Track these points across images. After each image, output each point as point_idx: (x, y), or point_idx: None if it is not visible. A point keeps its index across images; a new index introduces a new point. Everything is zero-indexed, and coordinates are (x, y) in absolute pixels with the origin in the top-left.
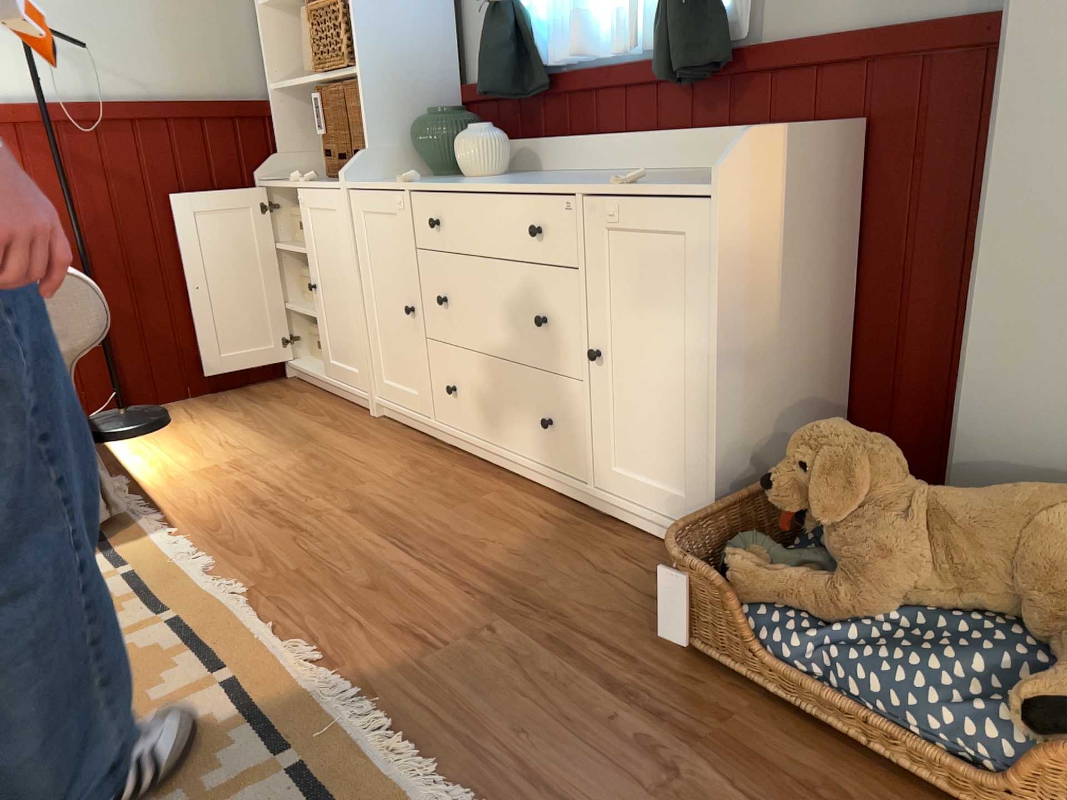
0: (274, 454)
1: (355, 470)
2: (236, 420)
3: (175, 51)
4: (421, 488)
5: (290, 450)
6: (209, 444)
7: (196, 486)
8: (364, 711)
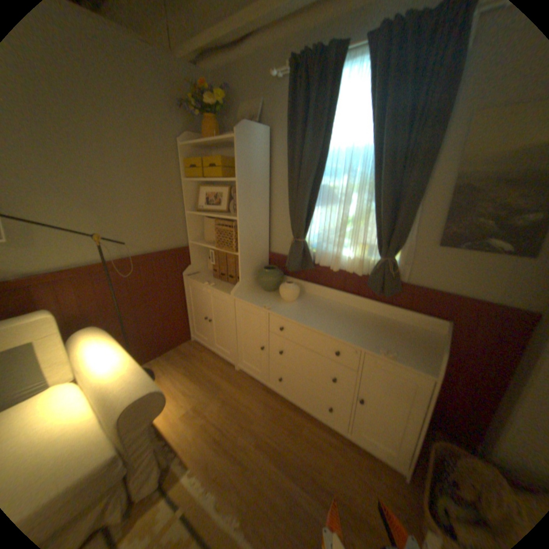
0: (208, 401)
1: (245, 412)
2: (182, 374)
3: (154, 231)
4: (277, 425)
5: (213, 397)
6: (177, 394)
7: (183, 429)
8: None
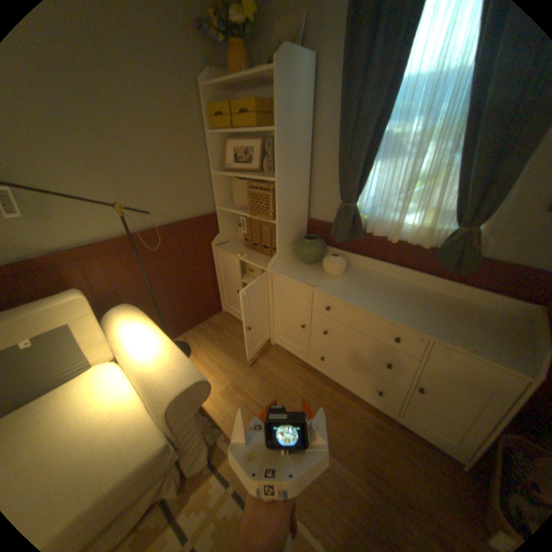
0: (246, 376)
1: (286, 388)
2: (218, 347)
3: (179, 196)
4: (320, 404)
5: (251, 371)
6: (215, 367)
7: (226, 405)
8: None
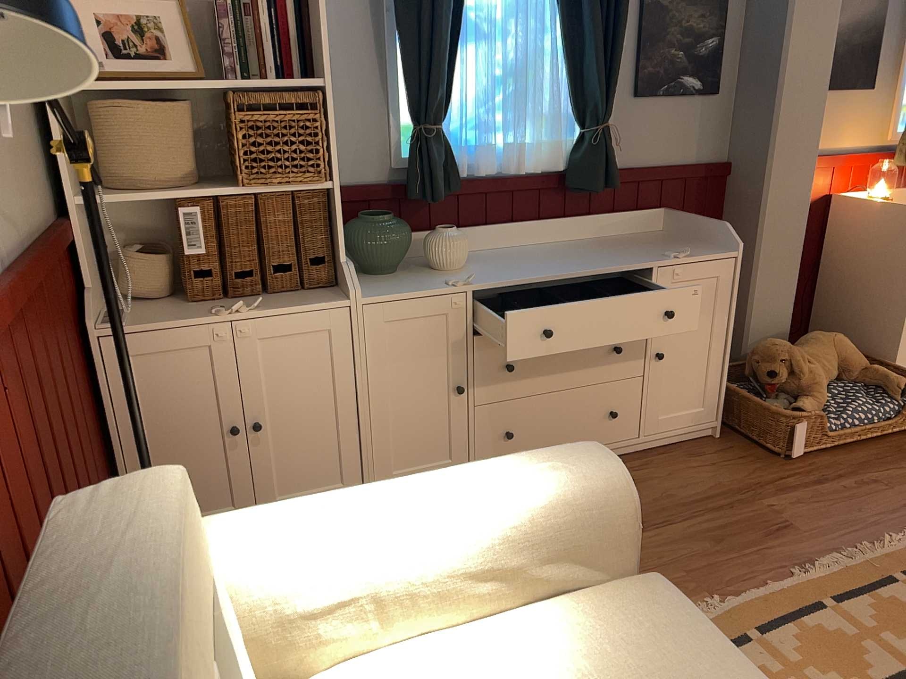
0: None
1: None
2: None
3: (12, 159)
4: None
5: None
6: None
7: None
8: (853, 553)
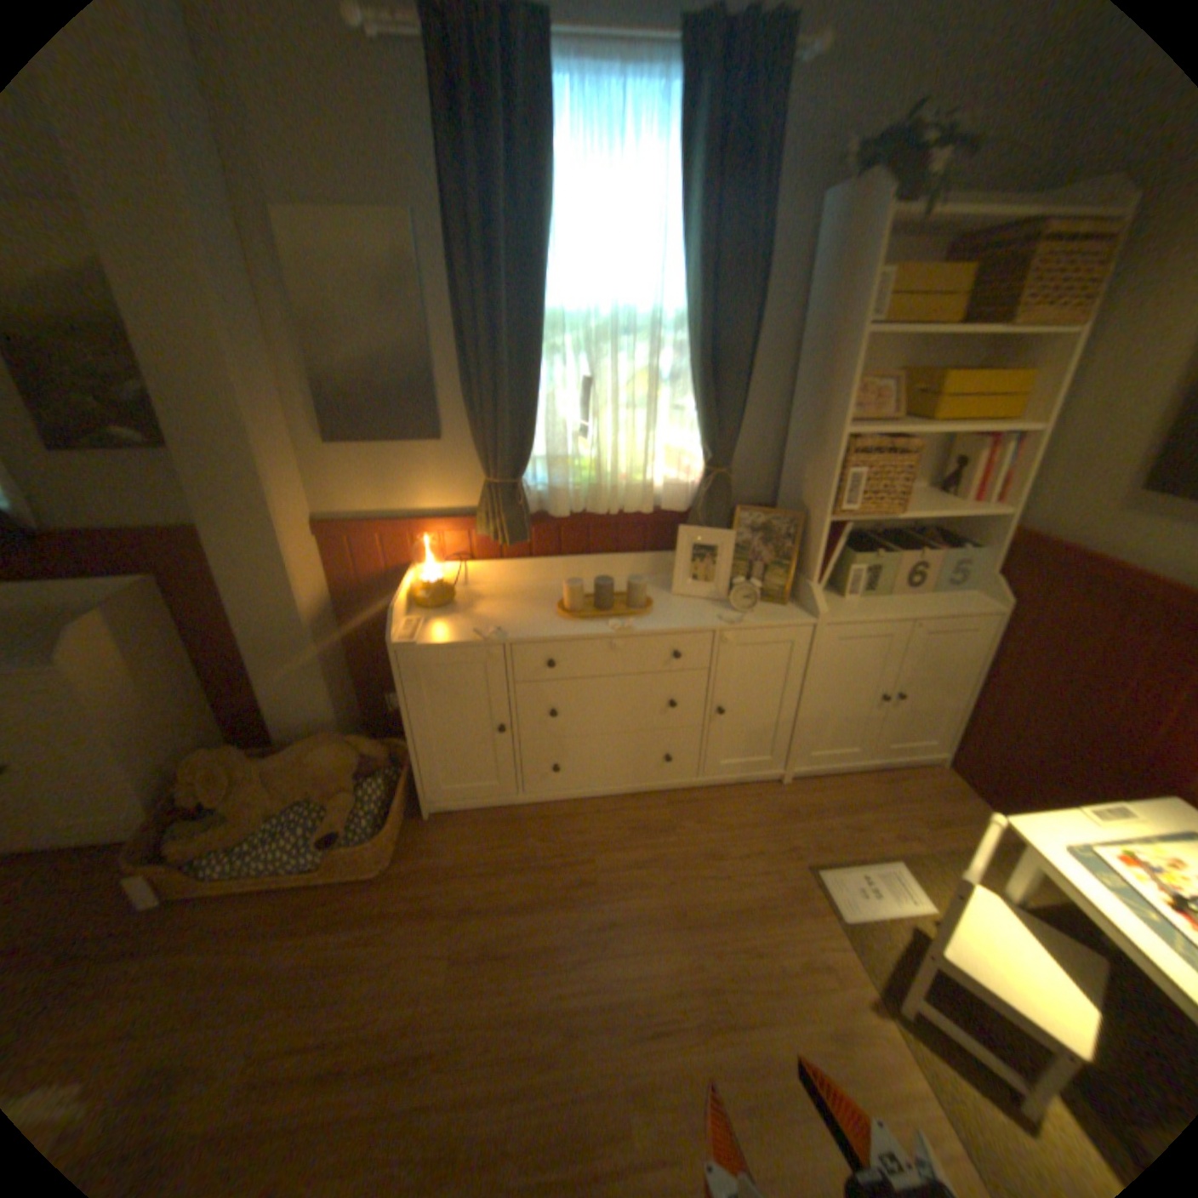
0: None
1: None
2: None
3: None
4: None
5: None
6: None
7: None
8: None
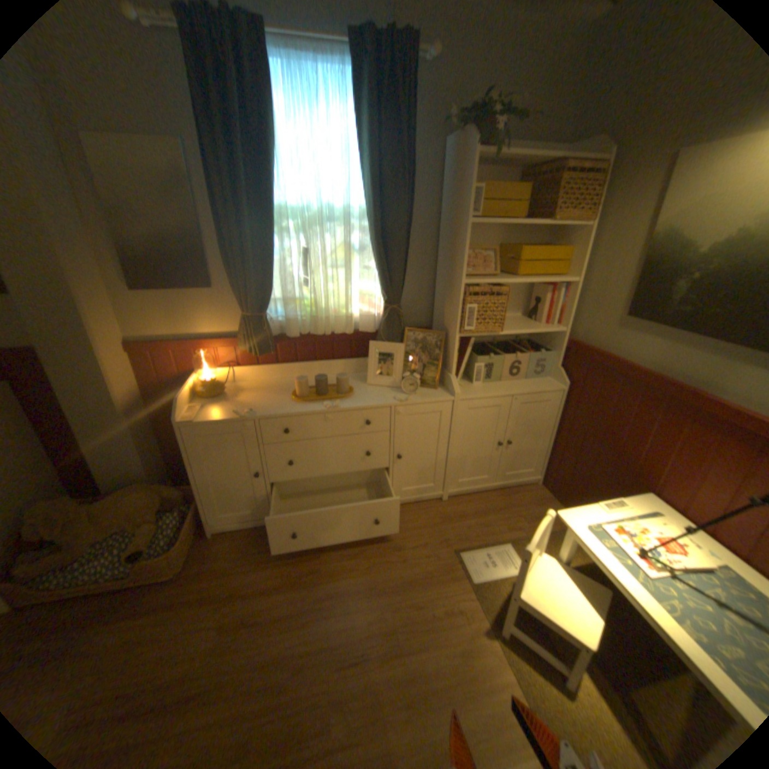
0: None
1: None
2: None
3: None
4: None
5: None
6: None
7: None
8: None
